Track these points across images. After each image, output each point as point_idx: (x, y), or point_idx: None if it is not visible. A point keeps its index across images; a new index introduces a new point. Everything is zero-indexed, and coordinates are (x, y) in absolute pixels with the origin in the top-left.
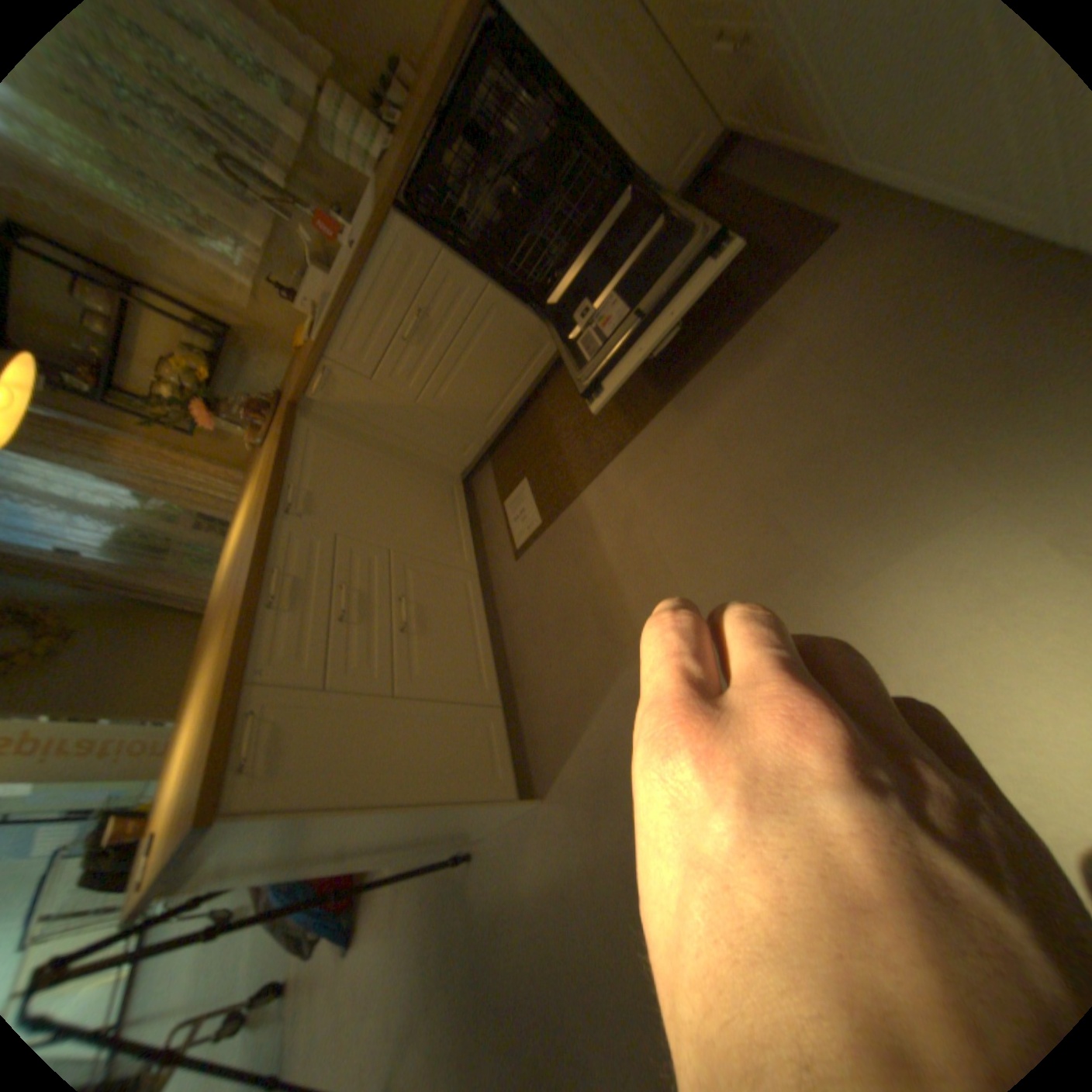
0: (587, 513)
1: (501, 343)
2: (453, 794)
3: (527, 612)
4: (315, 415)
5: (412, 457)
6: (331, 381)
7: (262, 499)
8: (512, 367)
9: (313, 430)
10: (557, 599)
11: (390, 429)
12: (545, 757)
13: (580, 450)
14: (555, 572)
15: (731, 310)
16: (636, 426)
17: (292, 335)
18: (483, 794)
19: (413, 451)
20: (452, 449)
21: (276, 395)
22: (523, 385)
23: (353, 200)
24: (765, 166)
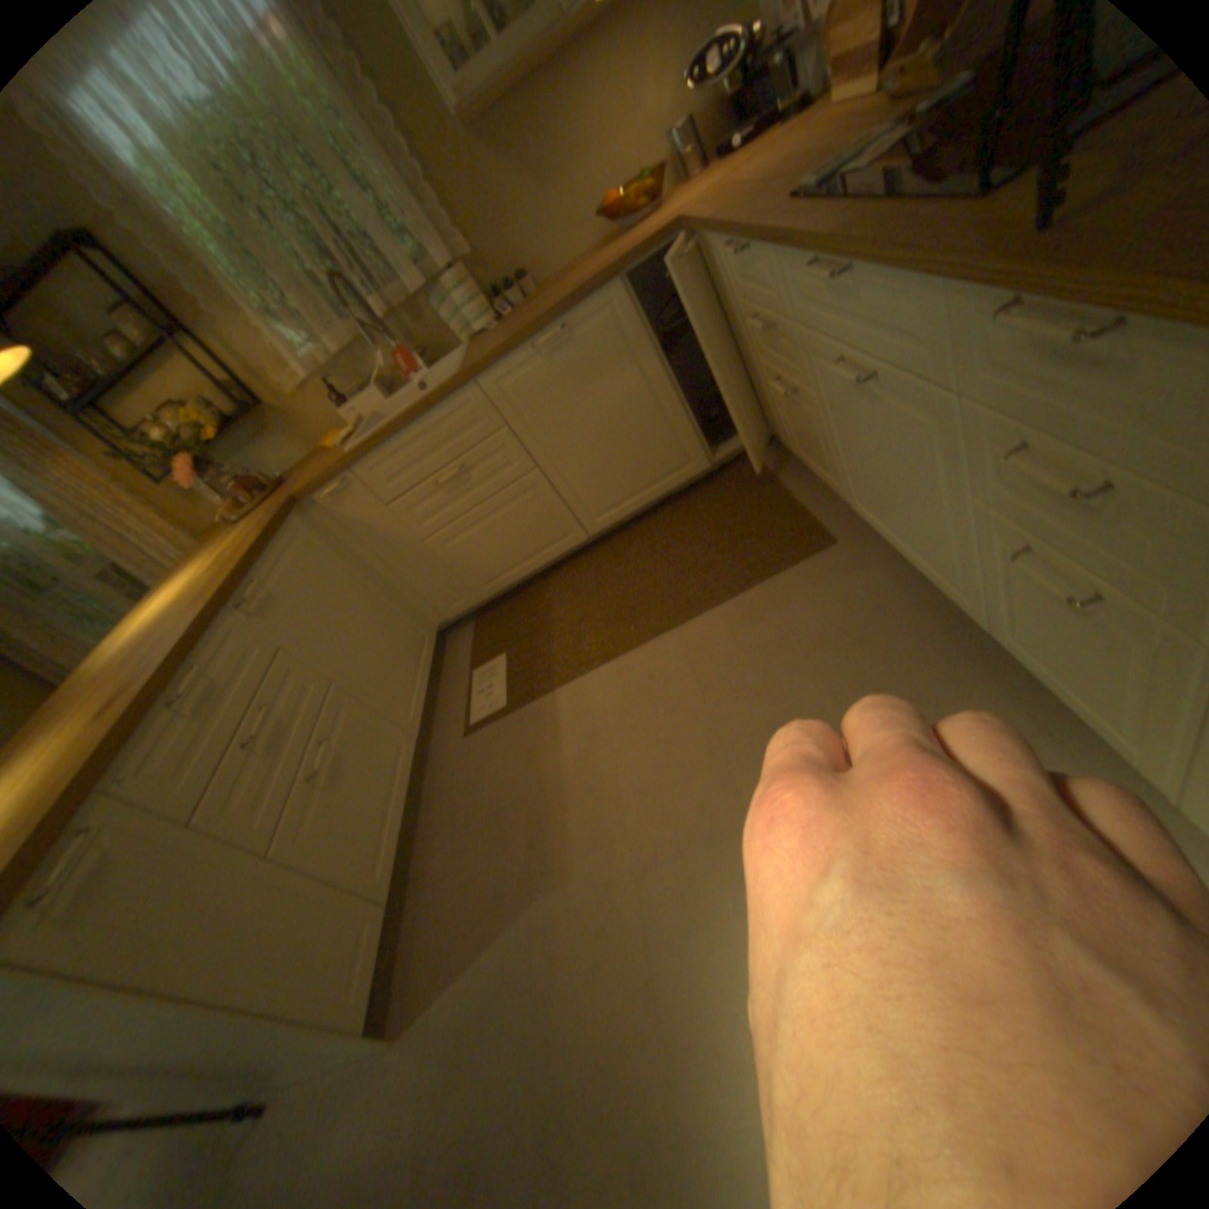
0: (557, 710)
1: (528, 519)
2: (289, 1007)
3: (457, 797)
4: (311, 517)
5: (395, 590)
6: (345, 492)
7: (215, 584)
8: (530, 543)
9: (303, 531)
10: (496, 793)
11: (385, 557)
12: (418, 983)
13: (570, 644)
14: (503, 762)
15: (740, 571)
16: (630, 641)
17: (322, 432)
18: (327, 1015)
19: (399, 585)
20: (440, 597)
21: (277, 481)
22: (535, 563)
23: (437, 350)
24: (793, 469)
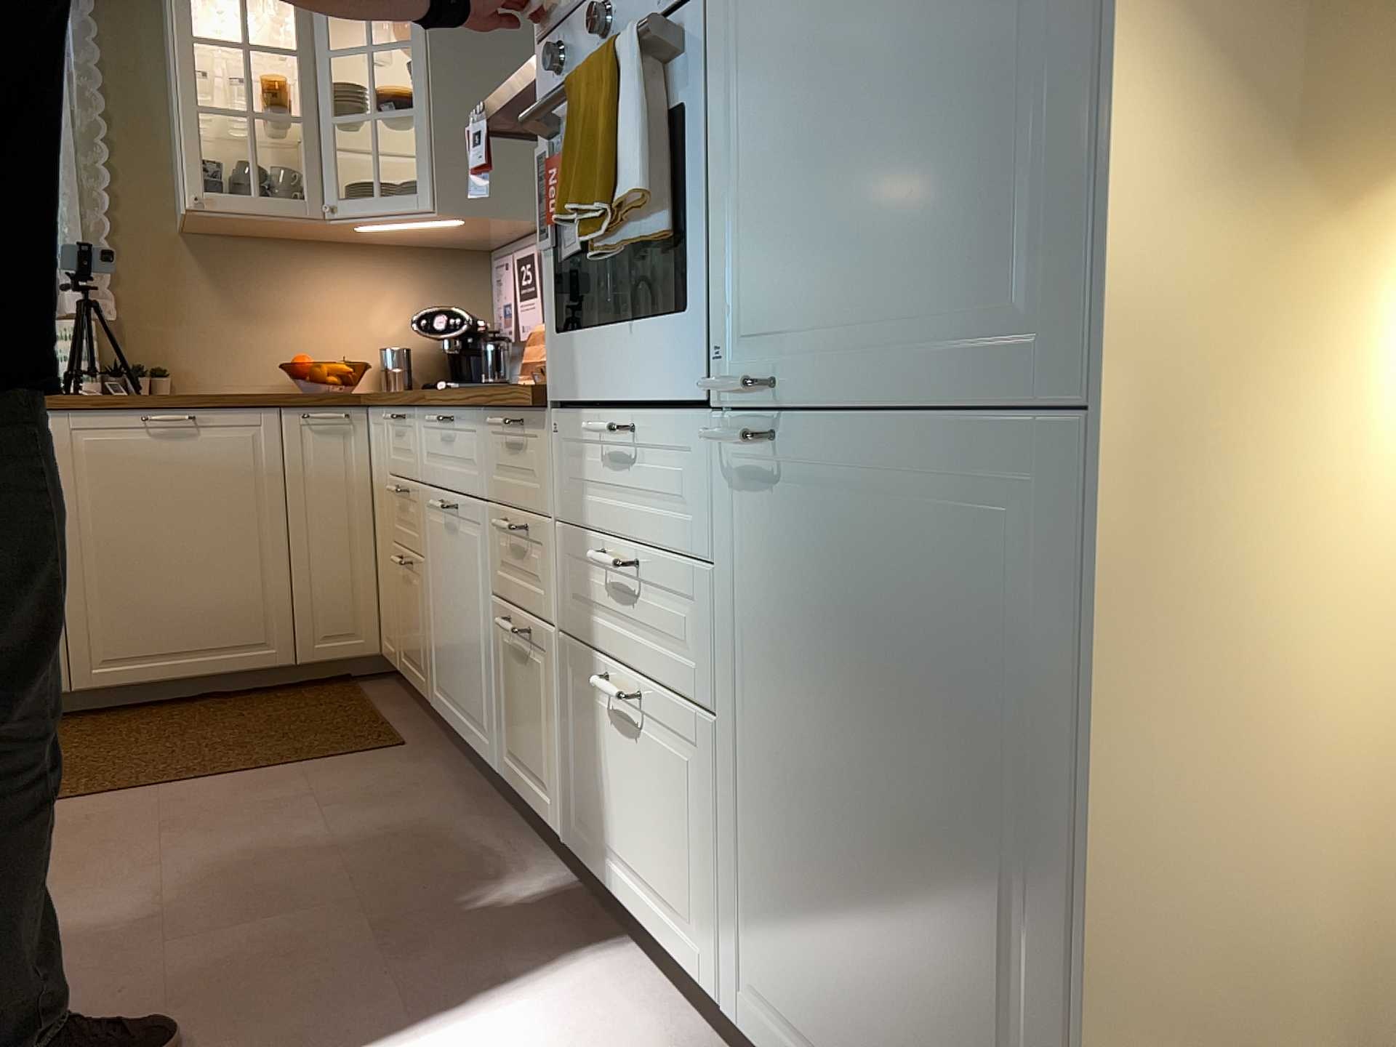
0: None
1: None
2: None
3: None
4: None
5: None
6: None
7: None
8: None
9: None
10: None
11: None
12: None
13: None
14: None
15: (275, 755)
16: (71, 795)
17: None
18: None
19: None
20: None
21: None
22: None
23: None
24: (390, 697)
